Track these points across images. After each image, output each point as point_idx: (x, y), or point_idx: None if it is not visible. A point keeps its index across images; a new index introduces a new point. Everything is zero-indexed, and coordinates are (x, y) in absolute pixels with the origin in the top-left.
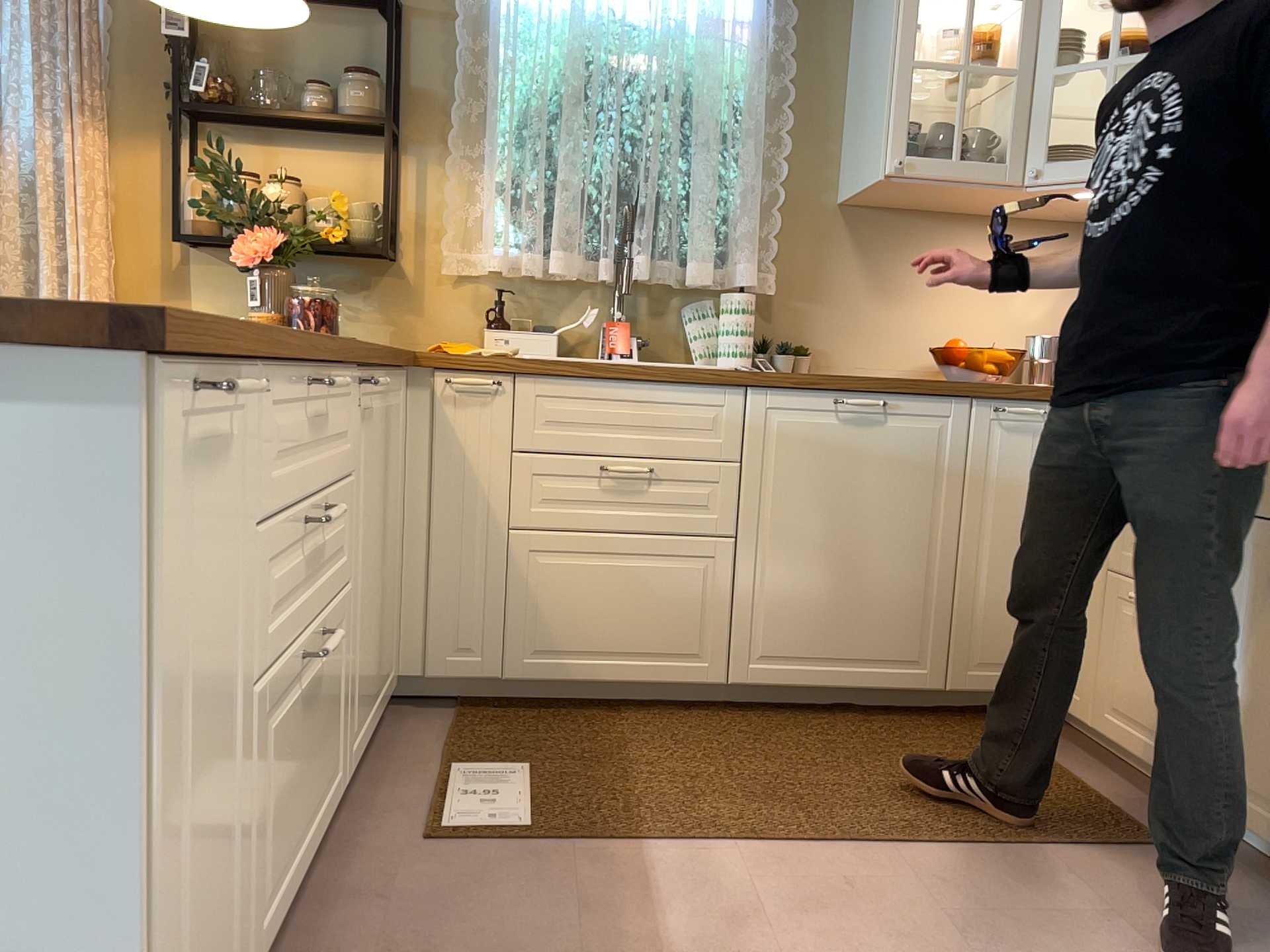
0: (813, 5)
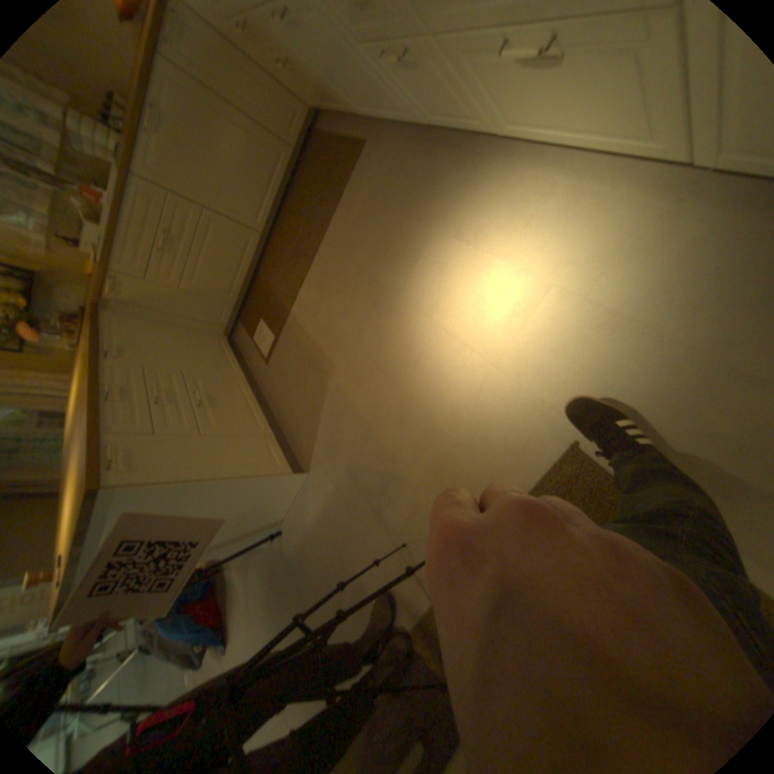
0: None
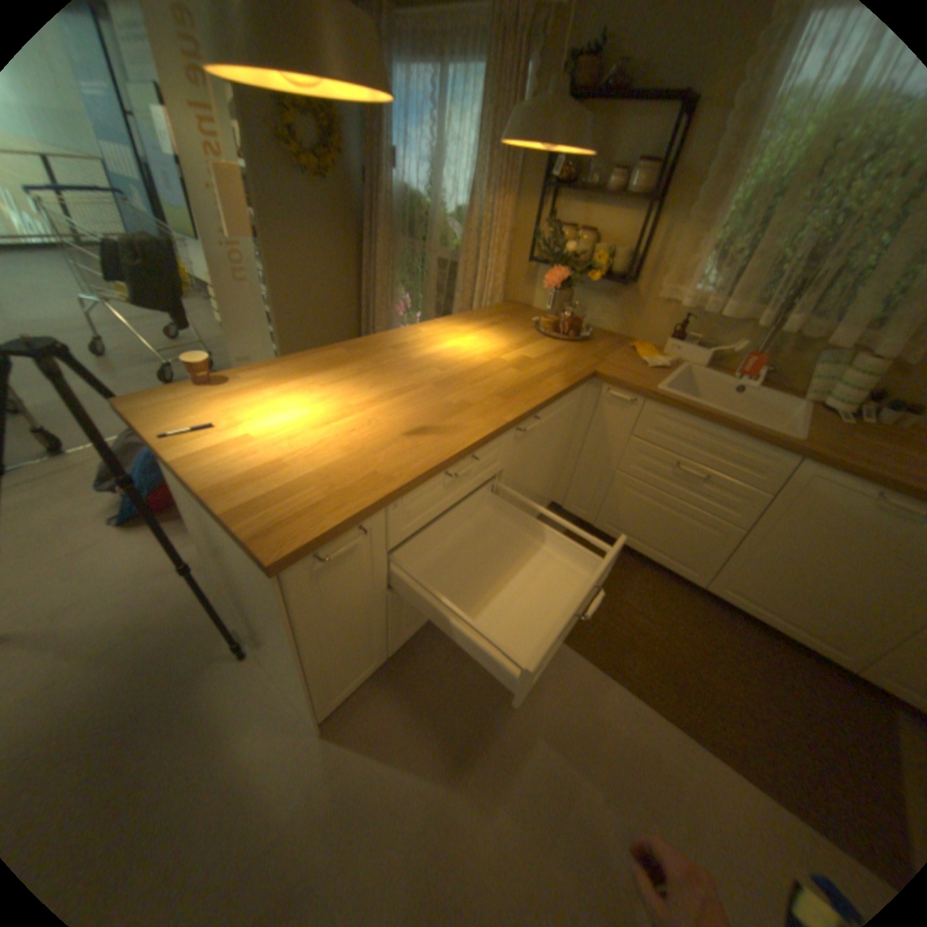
0: None
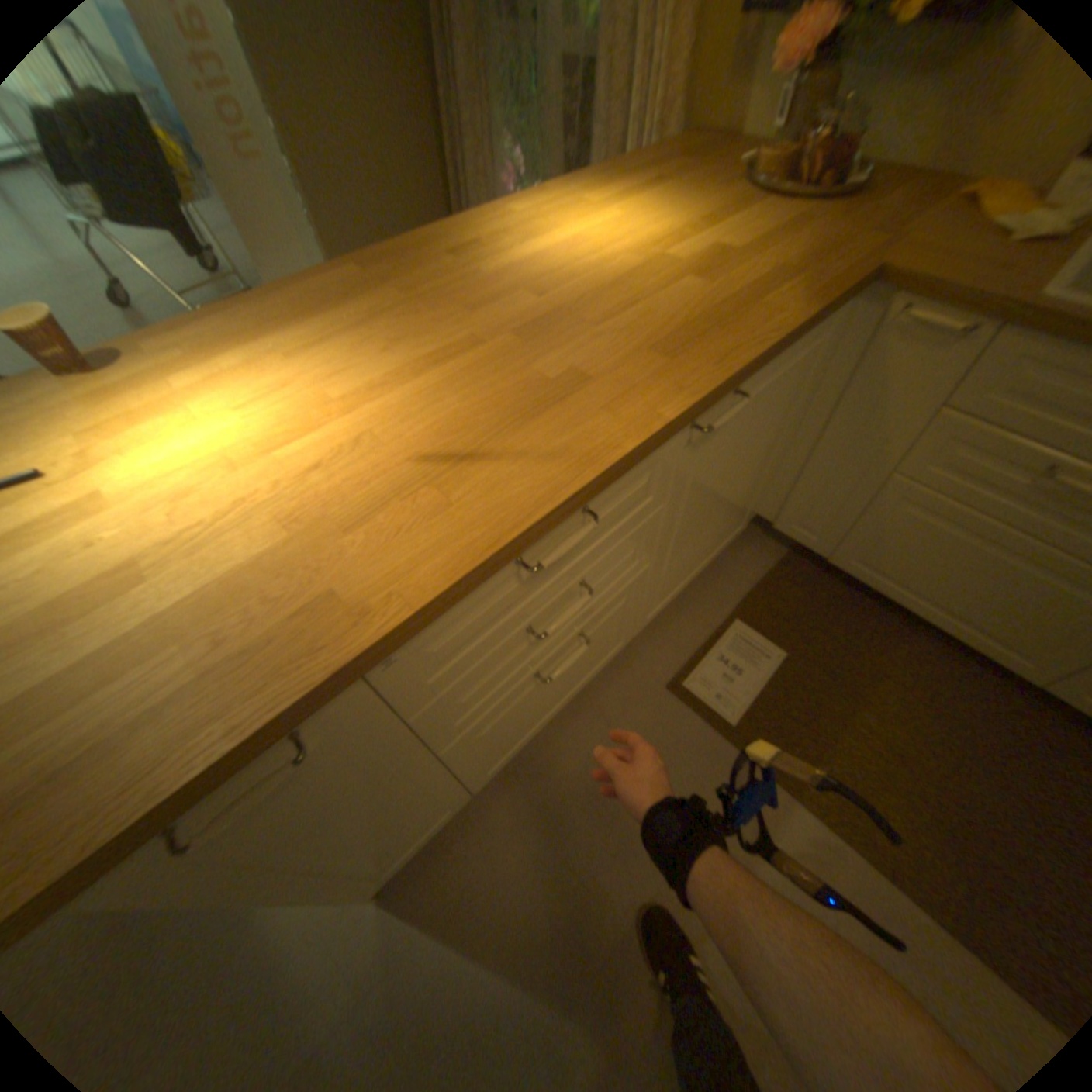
0: None
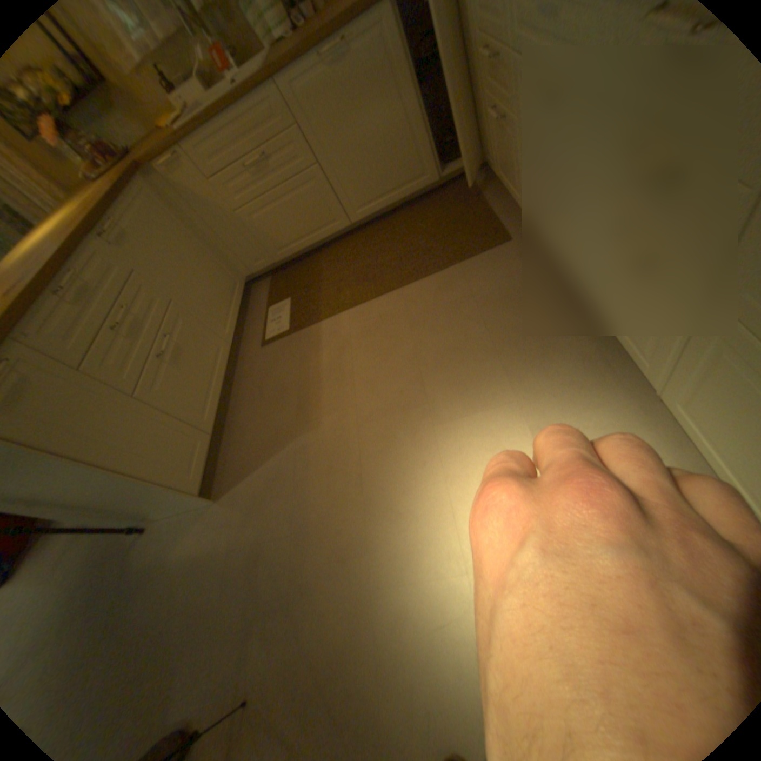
0: None
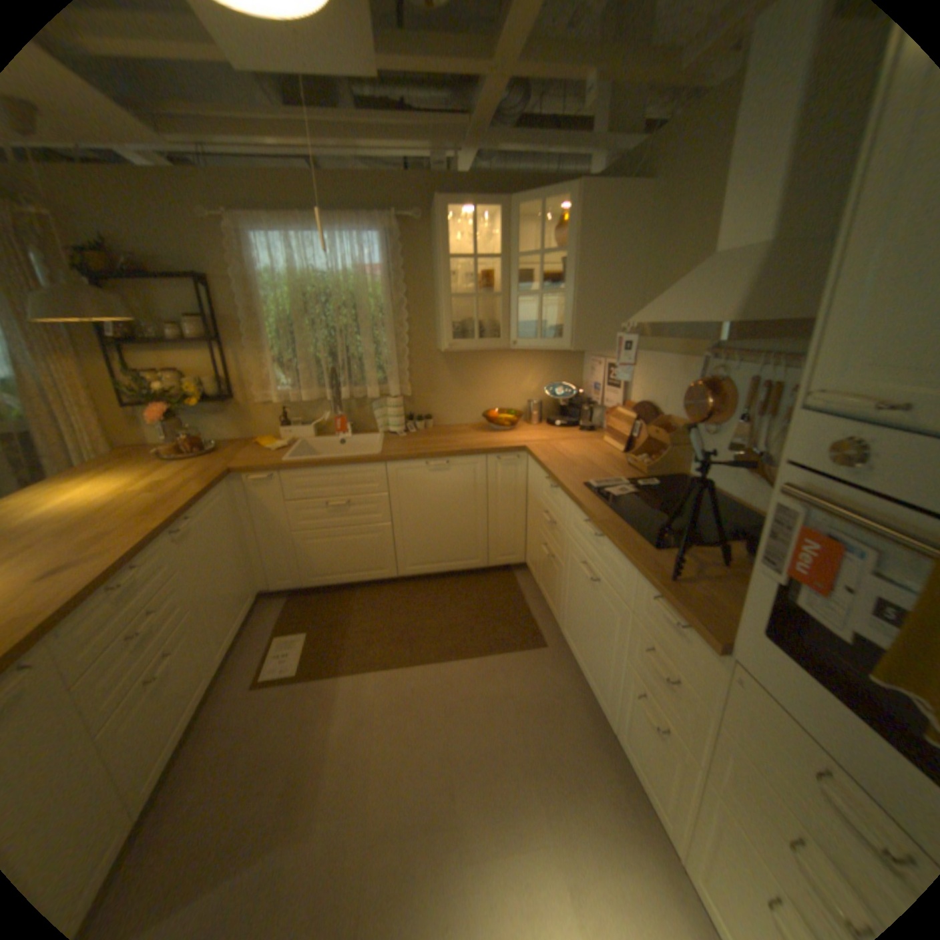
0: (412, 252)
